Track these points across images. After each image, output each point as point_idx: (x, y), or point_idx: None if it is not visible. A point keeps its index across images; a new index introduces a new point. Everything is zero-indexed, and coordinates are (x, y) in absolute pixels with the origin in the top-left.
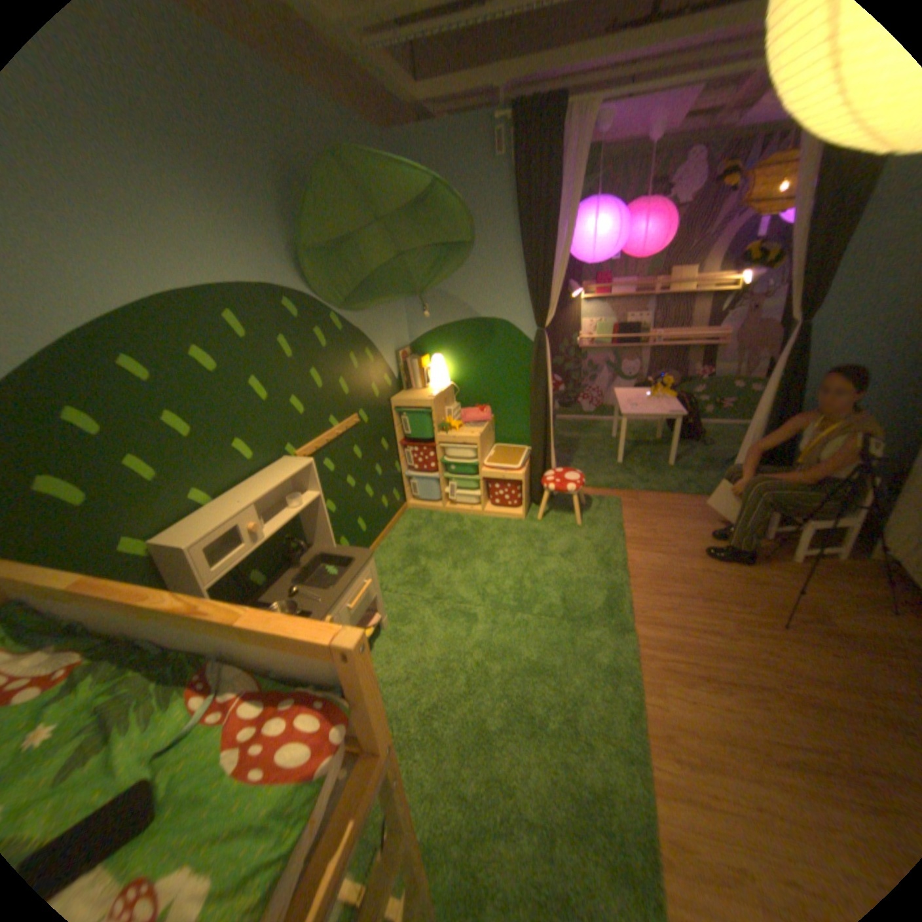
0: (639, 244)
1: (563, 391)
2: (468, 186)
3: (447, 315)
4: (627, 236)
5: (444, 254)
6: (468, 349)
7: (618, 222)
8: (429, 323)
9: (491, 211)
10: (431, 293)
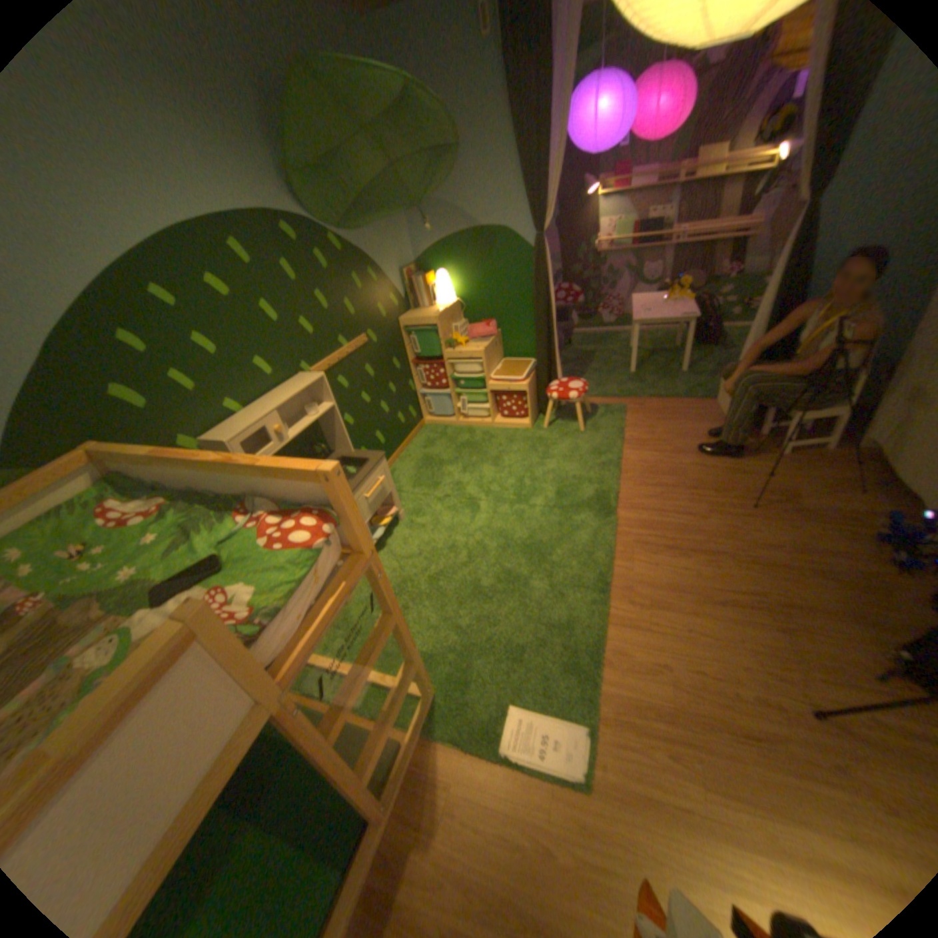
0: (651, 124)
1: (582, 302)
2: (457, 76)
3: (447, 226)
4: (633, 117)
5: (434, 159)
6: (471, 262)
7: (621, 101)
8: (431, 236)
9: (482, 103)
10: (429, 204)
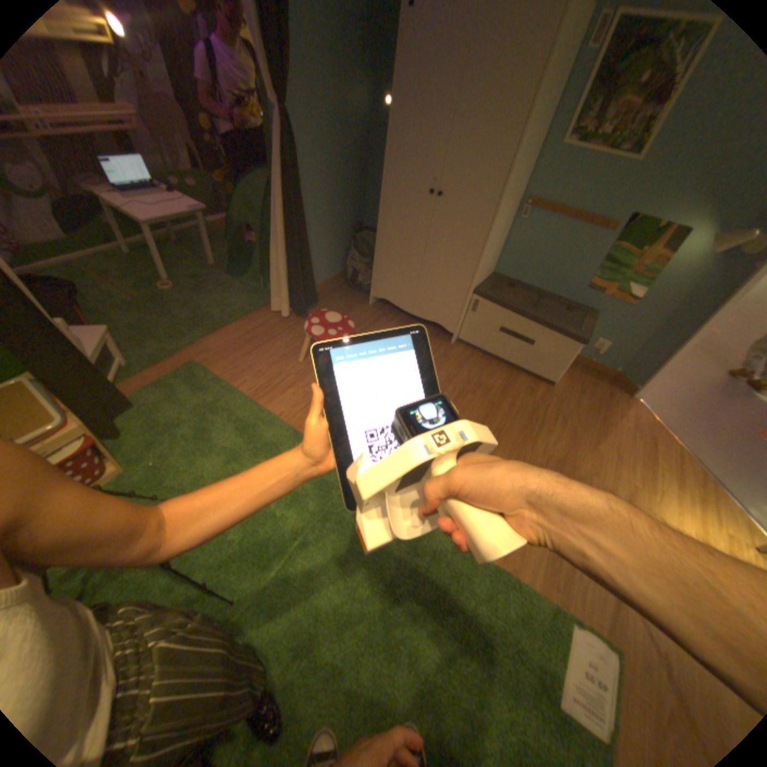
0: None
1: None
2: None
3: None
4: None
5: None
6: None
7: None
8: None
9: None
10: None
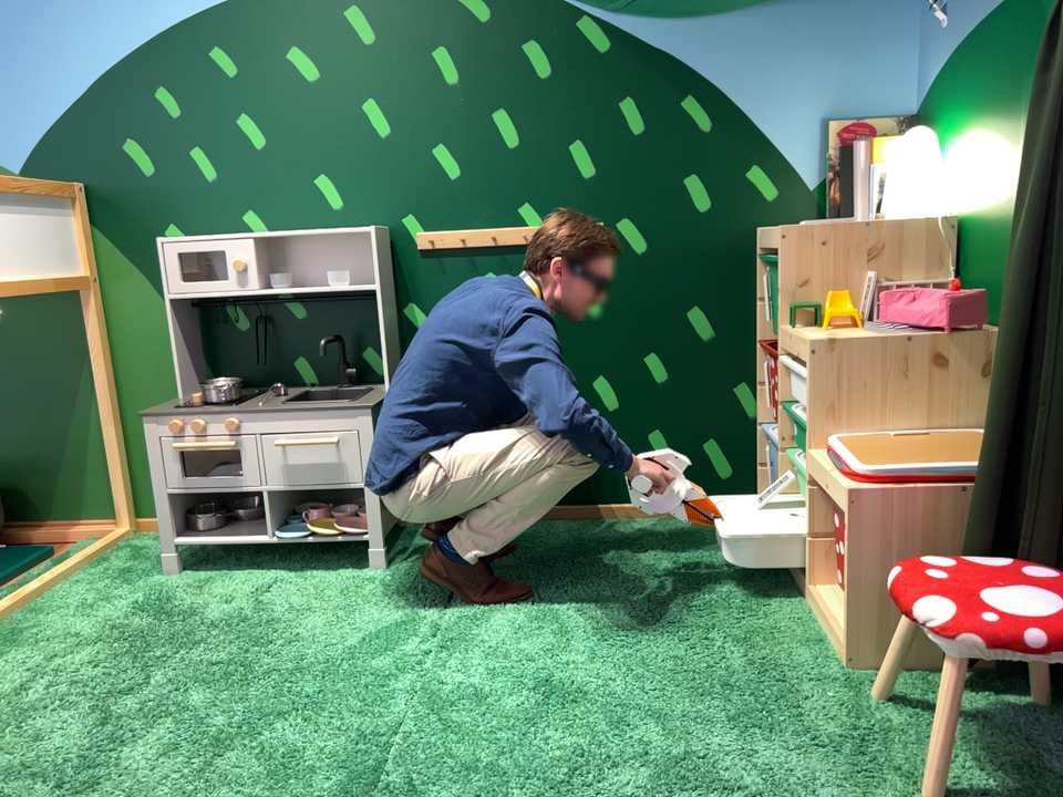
0: None
1: None
2: None
3: (972, 2)
4: None
5: None
6: (996, 101)
7: None
8: (946, 38)
9: None
10: None
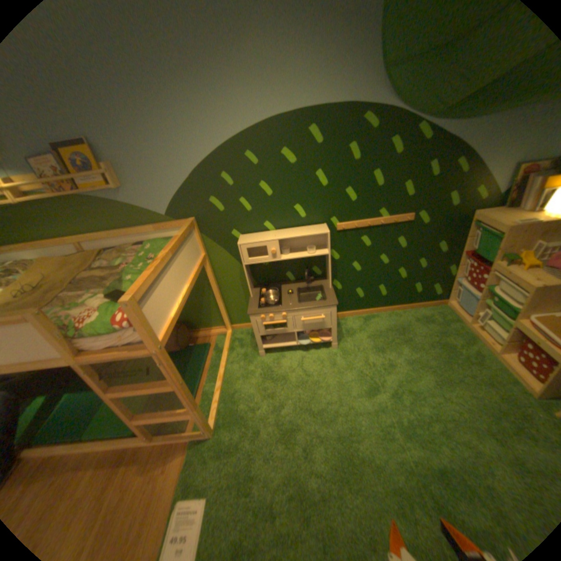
0: None
1: None
2: None
3: None
4: None
5: None
6: None
7: None
8: None
9: None
10: None
